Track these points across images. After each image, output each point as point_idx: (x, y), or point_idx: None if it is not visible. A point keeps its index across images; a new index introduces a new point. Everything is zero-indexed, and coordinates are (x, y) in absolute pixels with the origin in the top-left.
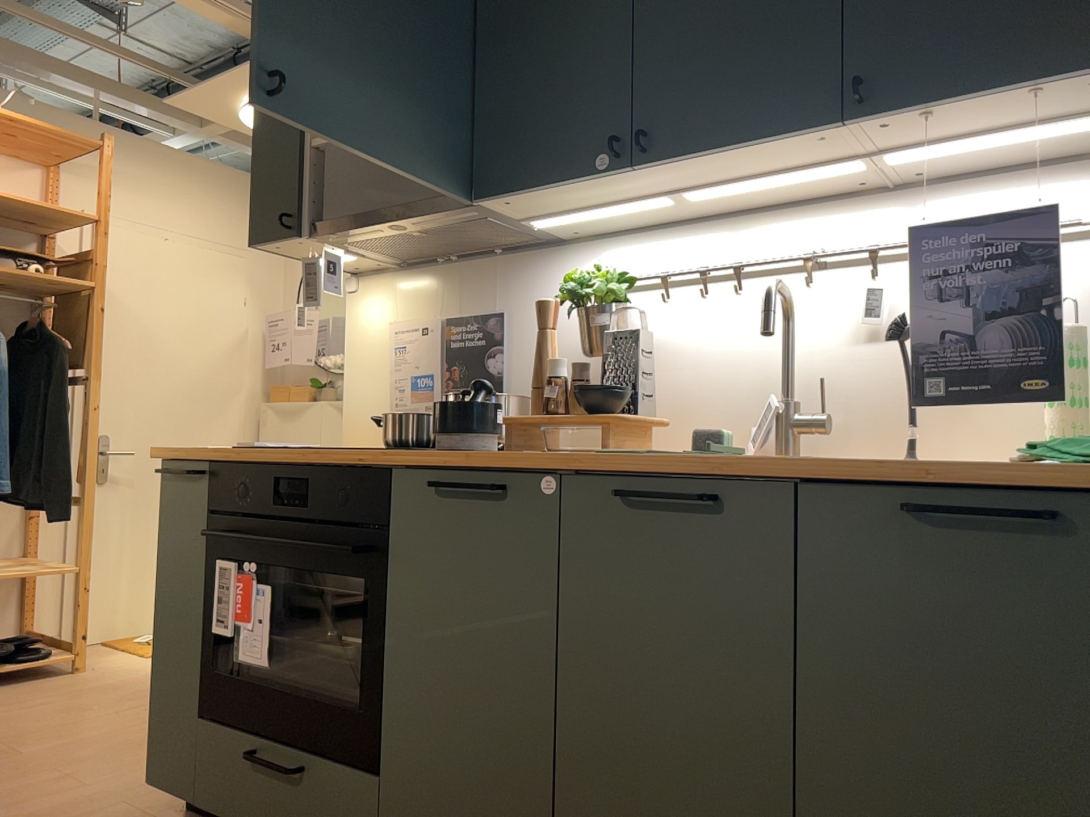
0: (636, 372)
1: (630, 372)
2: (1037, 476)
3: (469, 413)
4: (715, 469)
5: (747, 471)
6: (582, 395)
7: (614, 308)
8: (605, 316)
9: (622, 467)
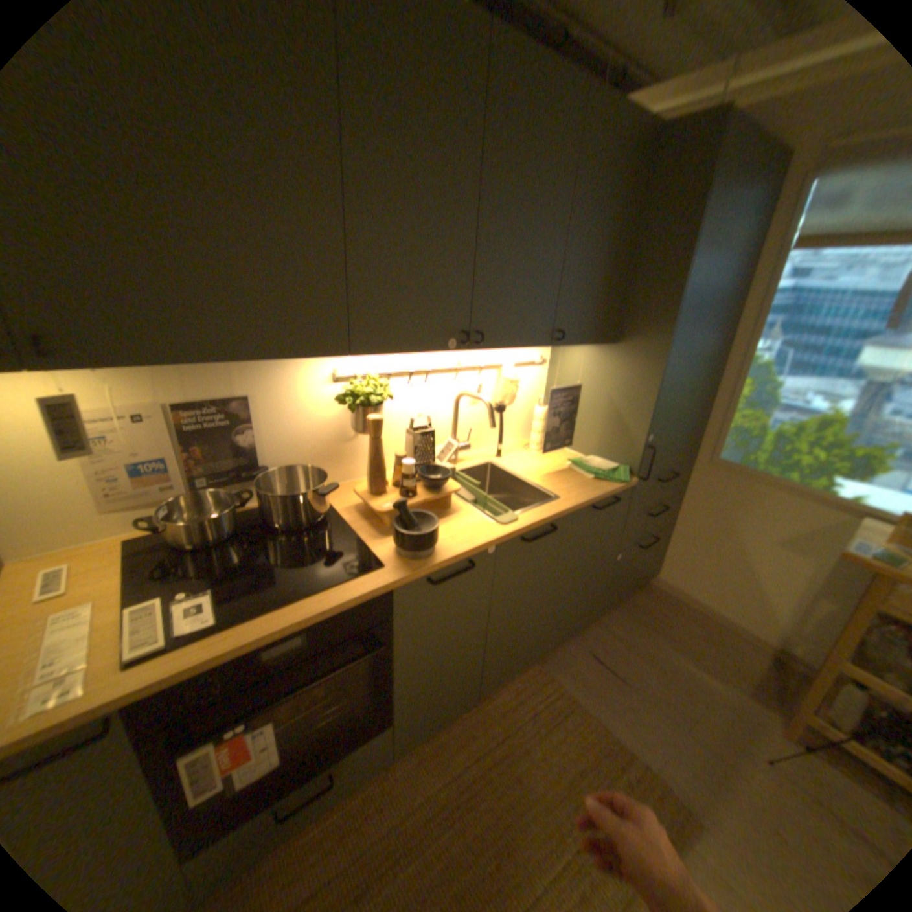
0: (427, 452)
1: (429, 454)
2: (617, 491)
3: (432, 530)
4: (554, 517)
5: (563, 514)
6: (422, 478)
7: (381, 405)
8: (382, 412)
9: (526, 529)
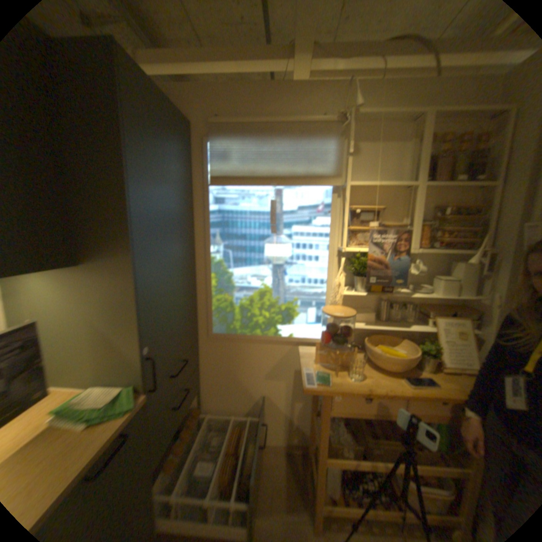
0: None
1: None
2: (119, 432)
3: None
4: None
5: None
6: None
7: None
8: None
9: None
